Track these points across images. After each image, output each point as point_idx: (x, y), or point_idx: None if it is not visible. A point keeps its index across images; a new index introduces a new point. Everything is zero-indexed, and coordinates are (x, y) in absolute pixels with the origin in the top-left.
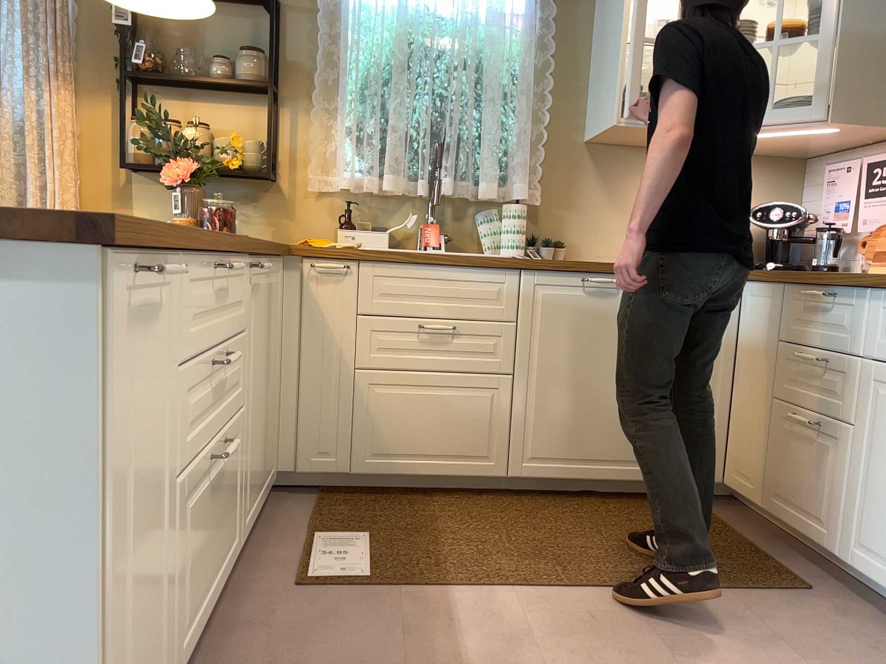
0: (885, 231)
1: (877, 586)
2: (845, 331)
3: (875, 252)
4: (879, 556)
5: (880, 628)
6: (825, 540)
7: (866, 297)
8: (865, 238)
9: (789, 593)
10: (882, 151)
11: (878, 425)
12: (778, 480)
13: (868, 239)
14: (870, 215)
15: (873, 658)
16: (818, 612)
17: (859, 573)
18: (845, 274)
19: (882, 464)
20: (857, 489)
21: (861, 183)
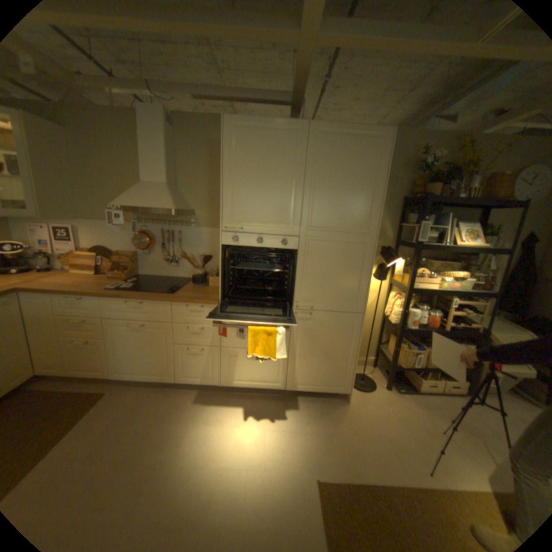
0: (70, 256)
1: (125, 381)
2: (89, 311)
3: (68, 264)
4: (124, 373)
5: (130, 391)
6: (101, 377)
7: (96, 300)
8: (57, 256)
9: (99, 402)
10: (55, 222)
11: (113, 338)
12: (70, 366)
13: (60, 257)
14: (59, 249)
15: (136, 402)
16: (113, 400)
17: (118, 380)
18: (80, 289)
19: (118, 349)
20: (109, 358)
21: (47, 233)
